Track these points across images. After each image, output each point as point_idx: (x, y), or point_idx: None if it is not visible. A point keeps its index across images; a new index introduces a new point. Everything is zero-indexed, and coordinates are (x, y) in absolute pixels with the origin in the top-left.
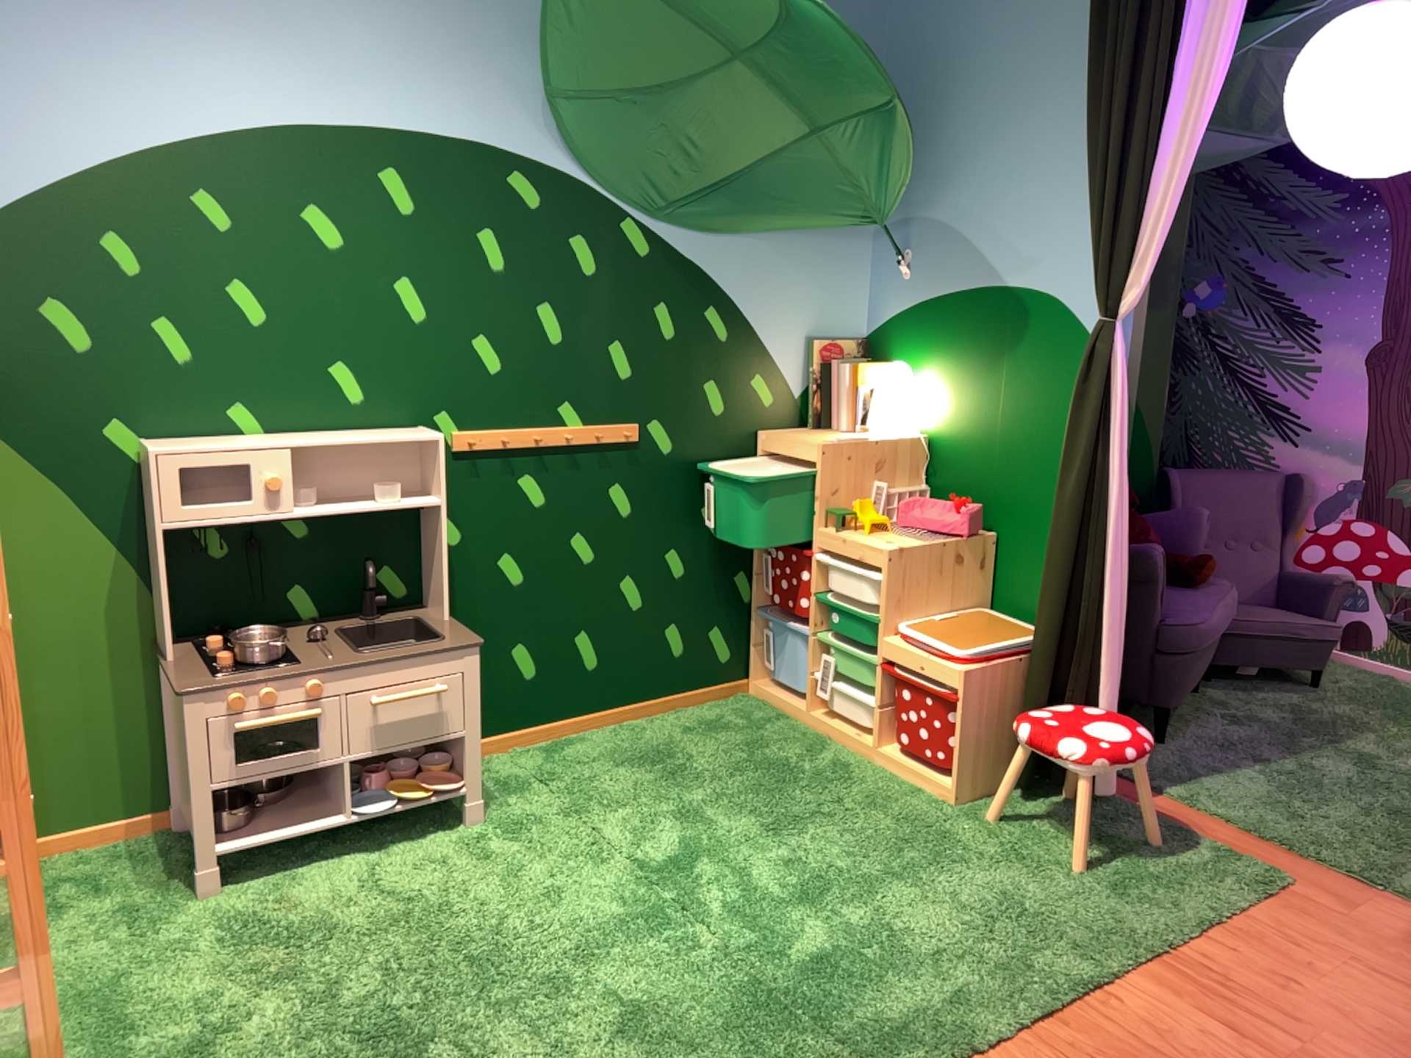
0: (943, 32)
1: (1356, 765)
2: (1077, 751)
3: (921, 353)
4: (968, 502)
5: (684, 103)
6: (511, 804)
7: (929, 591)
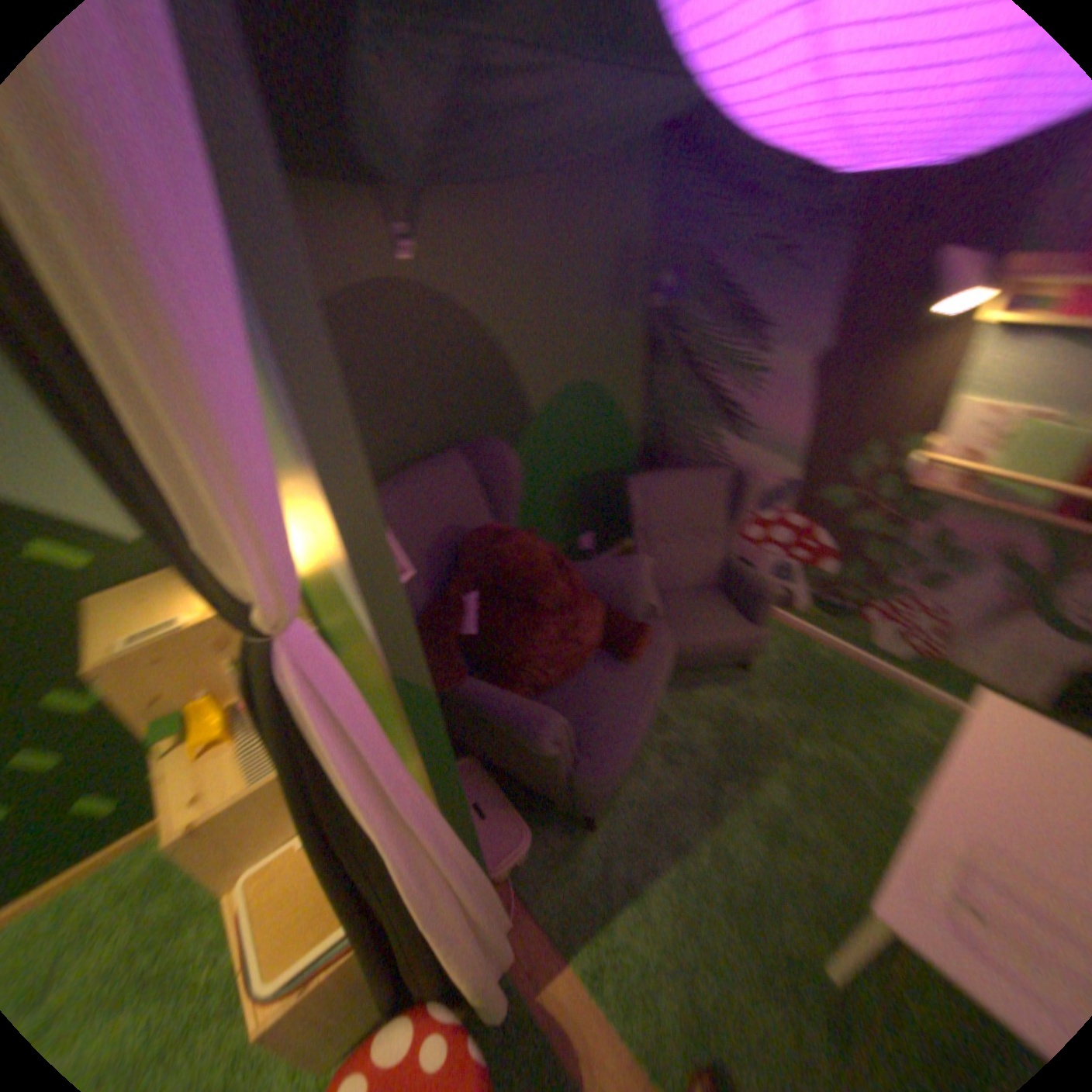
0: None
1: (770, 845)
2: None
3: None
4: None
5: None
6: None
7: (274, 829)
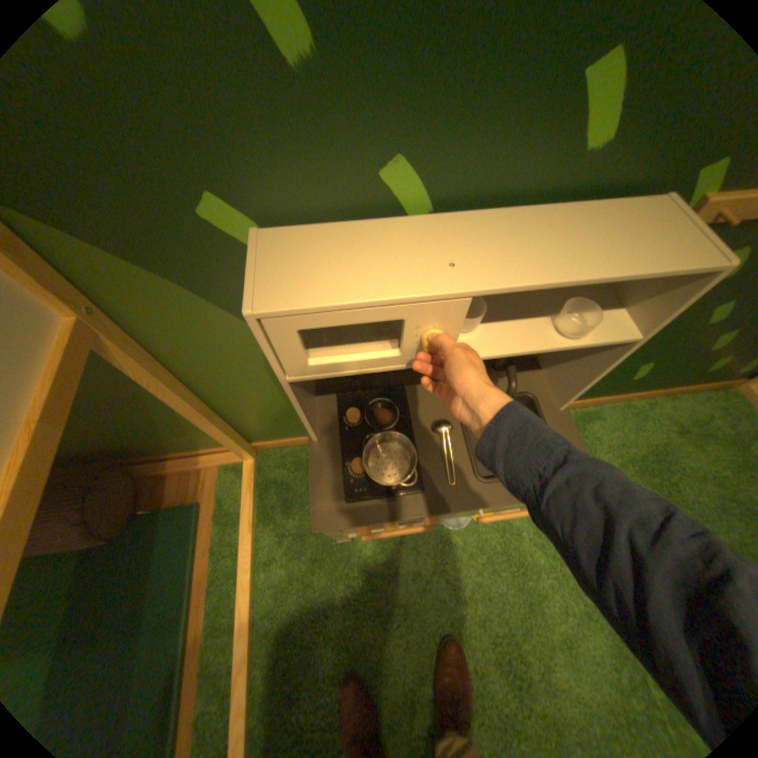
0: None
1: None
2: None
3: None
4: None
5: None
6: None
7: None
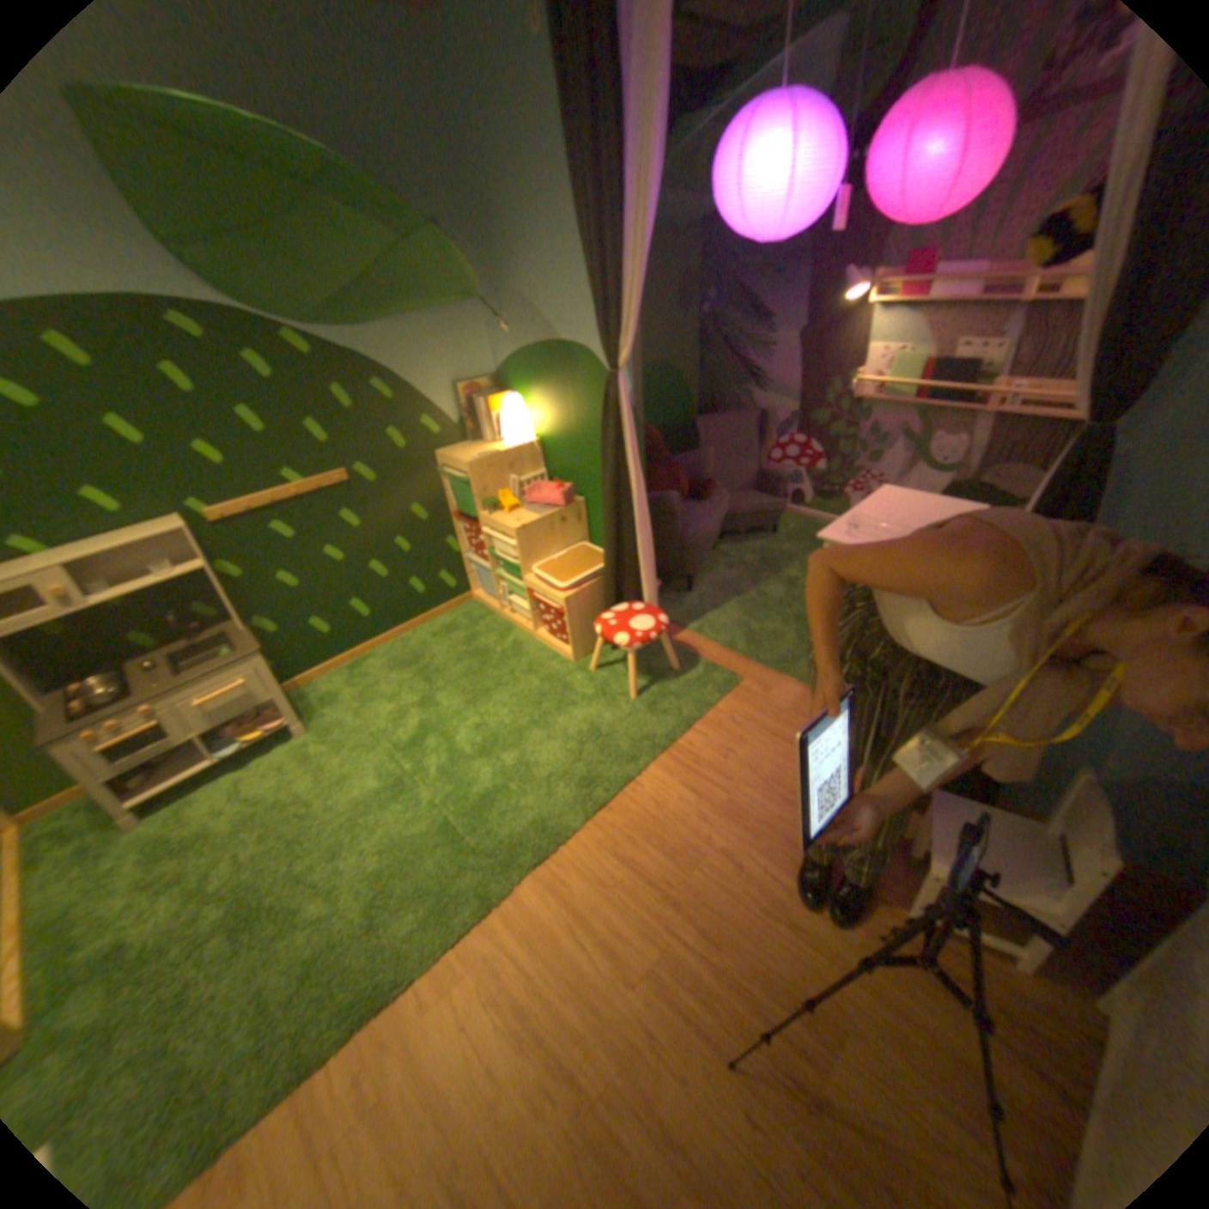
0: (485, 136)
1: (785, 589)
2: (622, 643)
3: (523, 387)
4: (566, 481)
5: (286, 232)
6: (323, 715)
7: (545, 545)
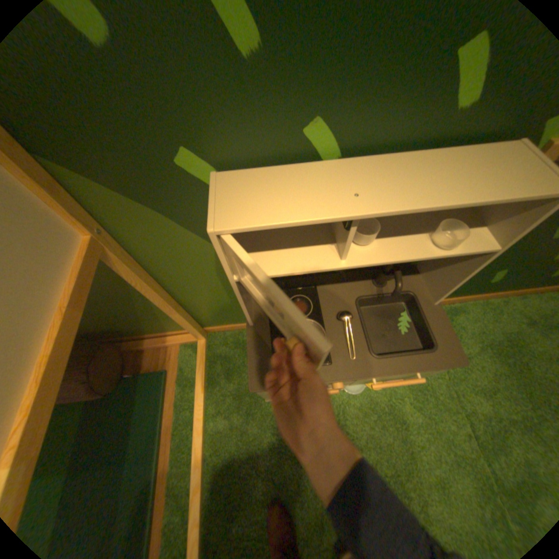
0: None
1: None
2: None
3: None
4: None
5: None
6: None
7: None
